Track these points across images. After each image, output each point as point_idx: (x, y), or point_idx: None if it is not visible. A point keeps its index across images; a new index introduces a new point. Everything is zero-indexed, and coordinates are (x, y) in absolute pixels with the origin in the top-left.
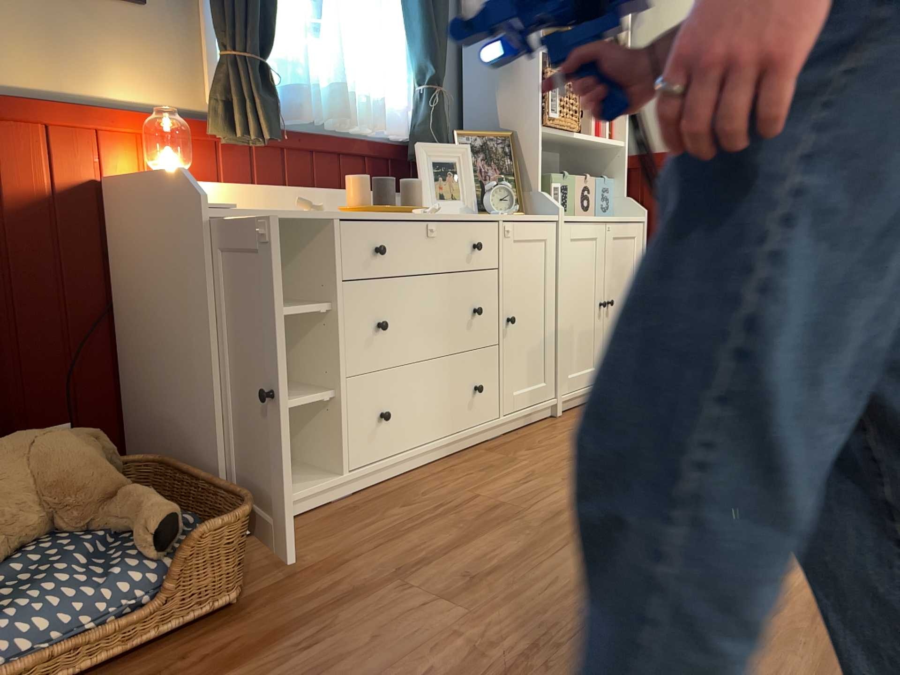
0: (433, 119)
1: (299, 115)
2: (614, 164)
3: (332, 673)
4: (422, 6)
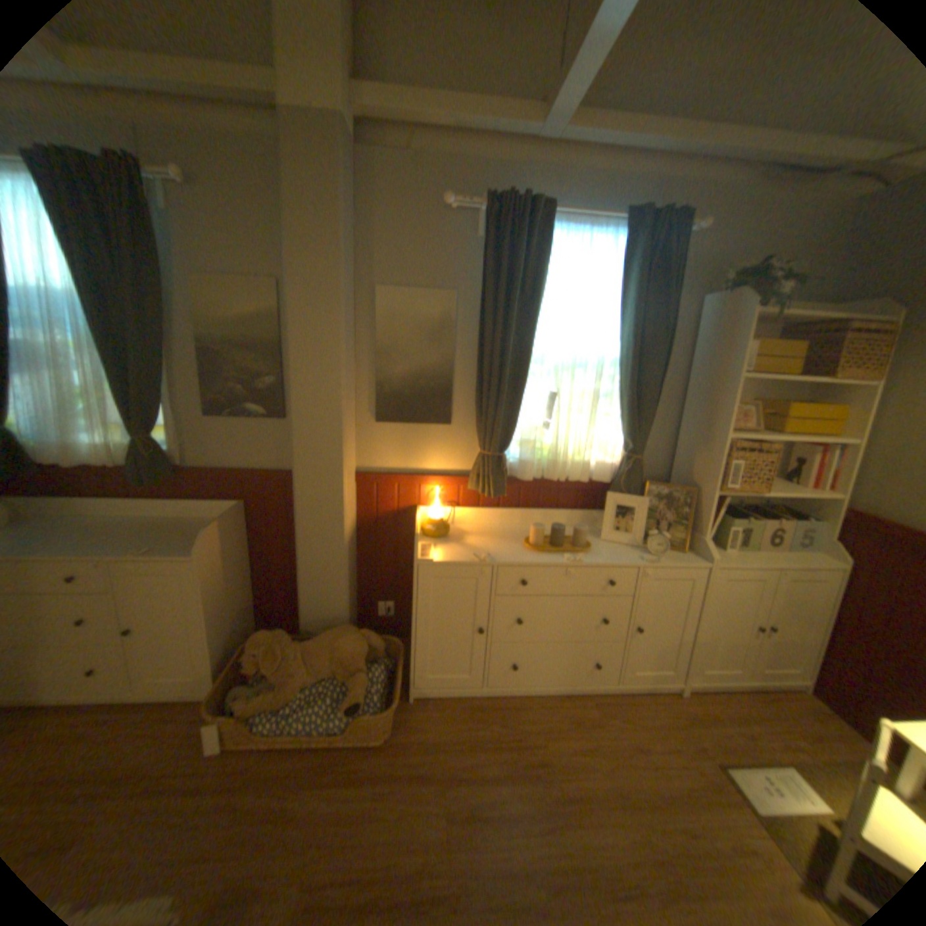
0: (625, 476)
1: (522, 477)
2: (831, 510)
3: (369, 826)
4: (627, 406)
